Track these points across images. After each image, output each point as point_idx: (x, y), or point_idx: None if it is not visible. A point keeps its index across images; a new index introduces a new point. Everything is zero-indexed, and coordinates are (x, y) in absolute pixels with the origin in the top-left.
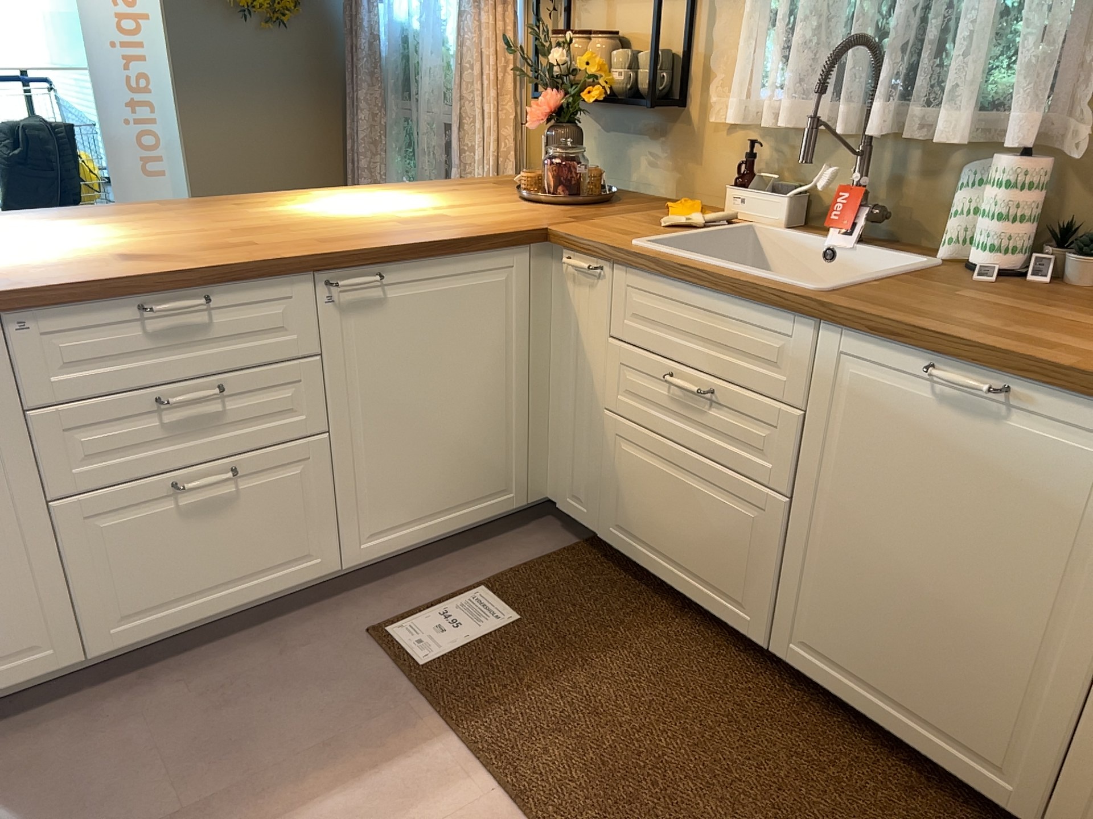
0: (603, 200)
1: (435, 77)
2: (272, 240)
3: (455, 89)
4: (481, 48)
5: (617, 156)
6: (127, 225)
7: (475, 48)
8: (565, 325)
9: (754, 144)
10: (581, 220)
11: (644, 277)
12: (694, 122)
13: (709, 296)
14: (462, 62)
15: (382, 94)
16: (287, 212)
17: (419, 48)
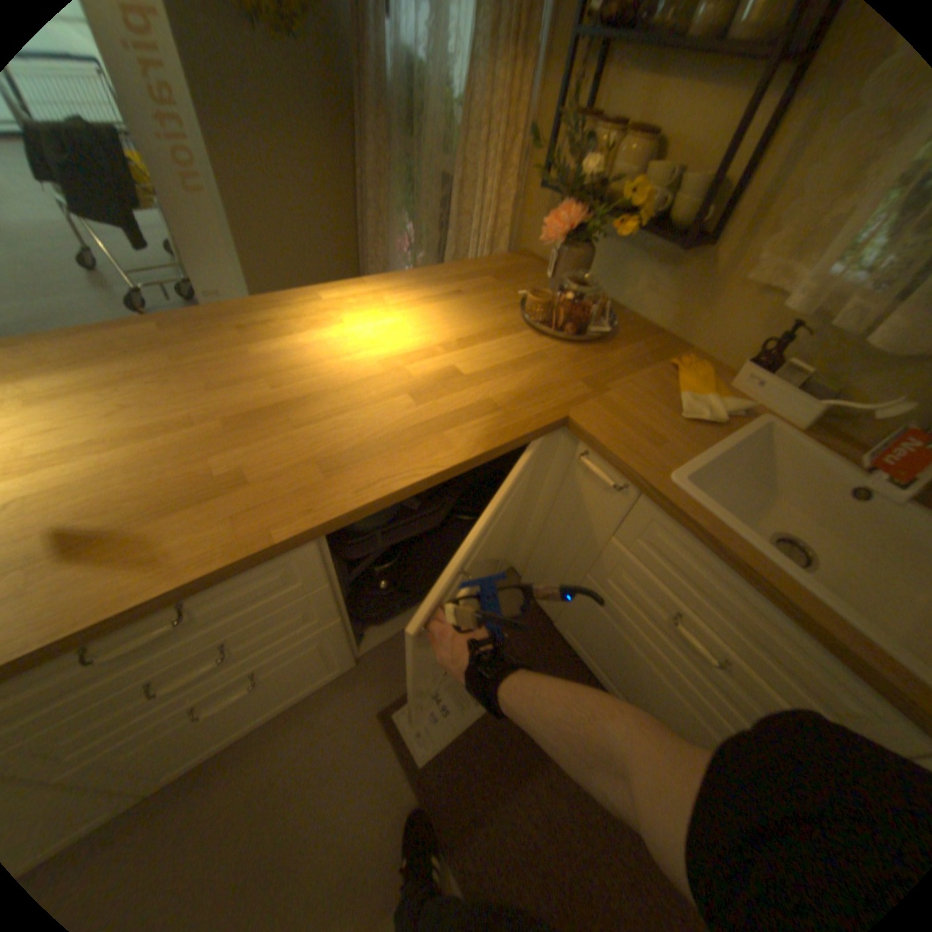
0: (608, 334)
1: (439, 120)
2: (266, 463)
3: (460, 148)
4: (493, 105)
5: (617, 264)
6: (100, 398)
7: (485, 101)
8: (564, 494)
9: (805, 324)
10: (599, 392)
11: (685, 531)
12: (726, 263)
13: (777, 609)
14: (470, 117)
15: (387, 124)
16: (292, 353)
17: (424, 81)
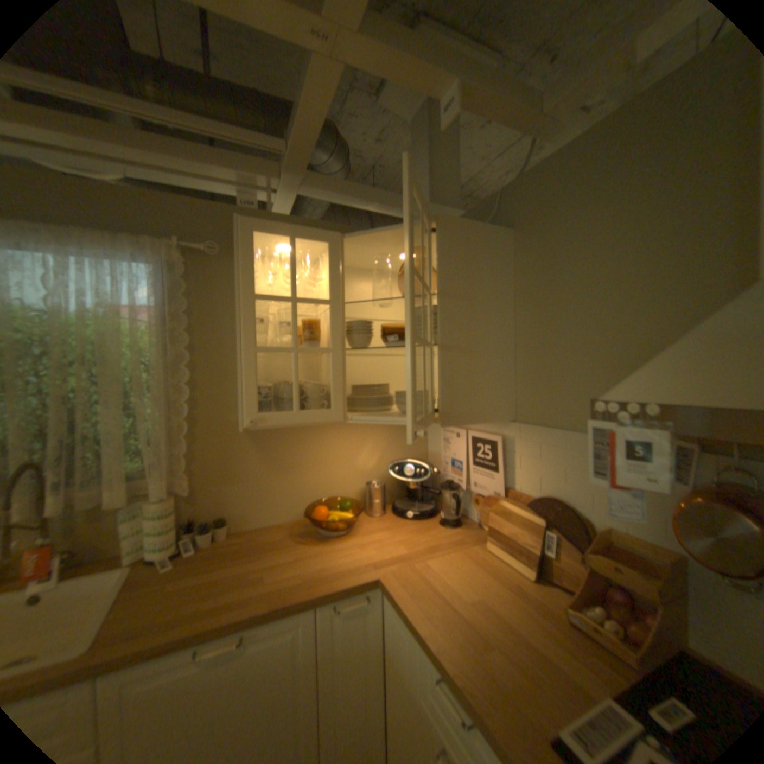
0: None
1: None
2: None
3: None
4: None
5: None
6: None
7: None
8: None
9: None
10: None
11: None
12: None
13: None
14: None
15: None
16: None
17: None
